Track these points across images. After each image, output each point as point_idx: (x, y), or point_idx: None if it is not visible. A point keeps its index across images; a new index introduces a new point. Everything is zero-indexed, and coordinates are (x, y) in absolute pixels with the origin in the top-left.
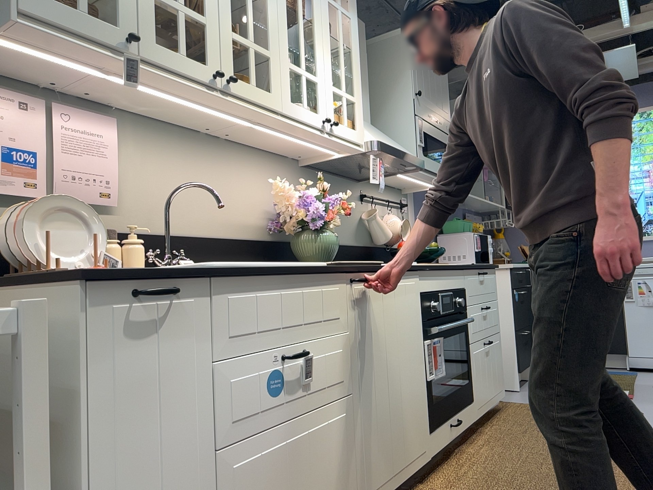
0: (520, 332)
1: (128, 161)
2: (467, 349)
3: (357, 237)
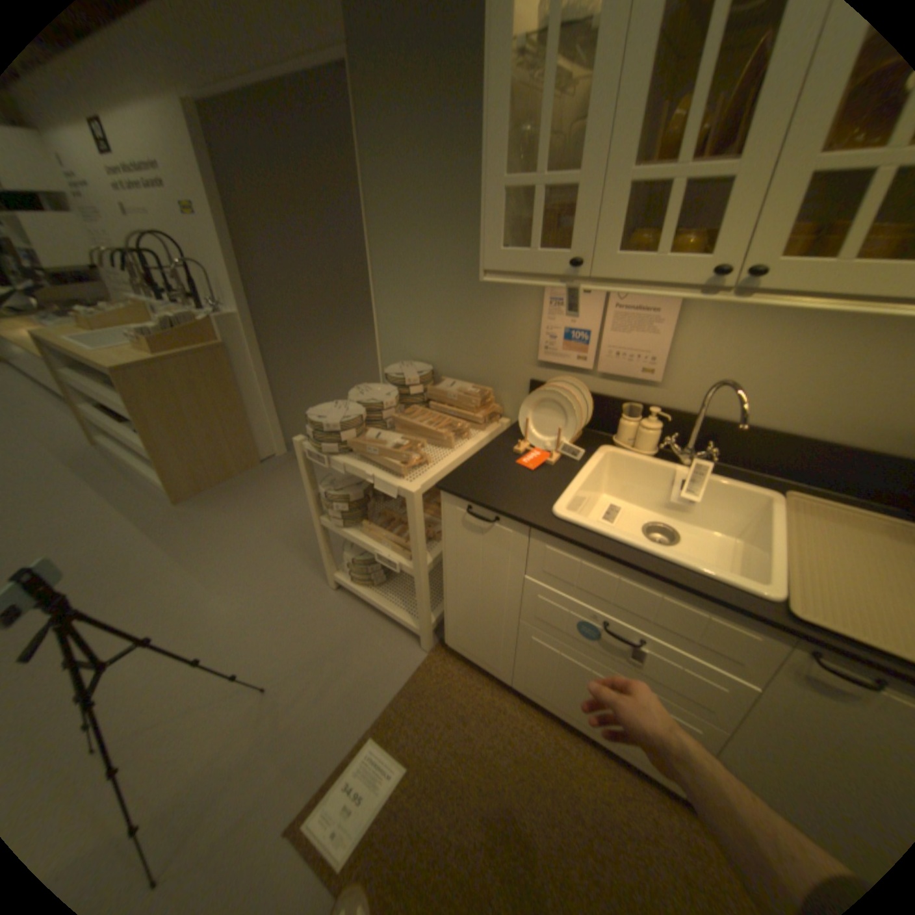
0: None
1: (697, 332)
2: None
3: None
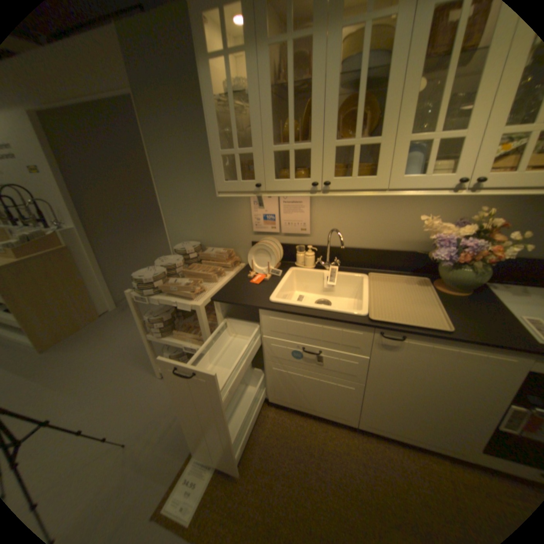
0: None
1: (319, 210)
2: None
3: None
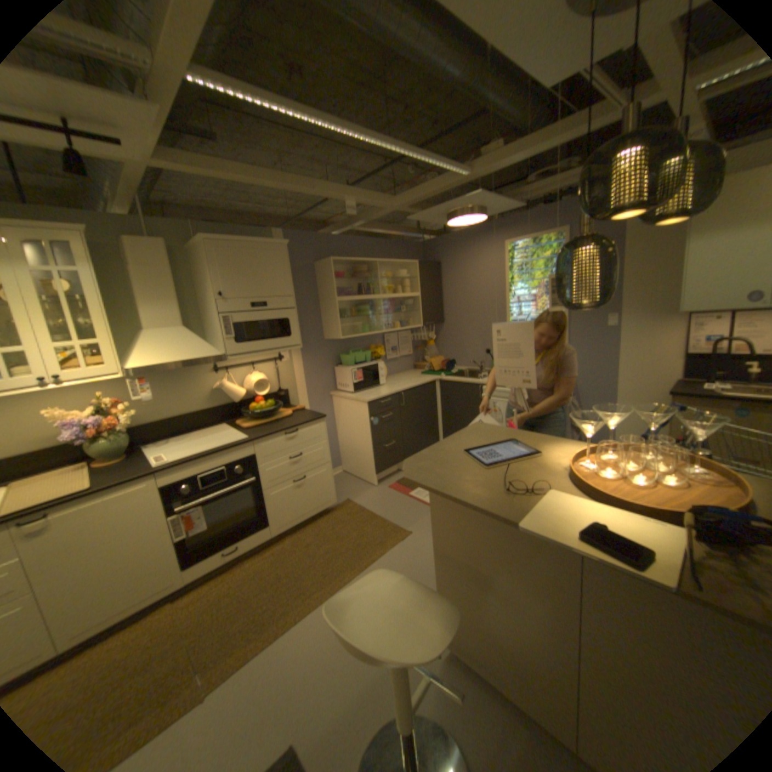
0: (378, 446)
1: None
2: (258, 495)
3: (210, 401)
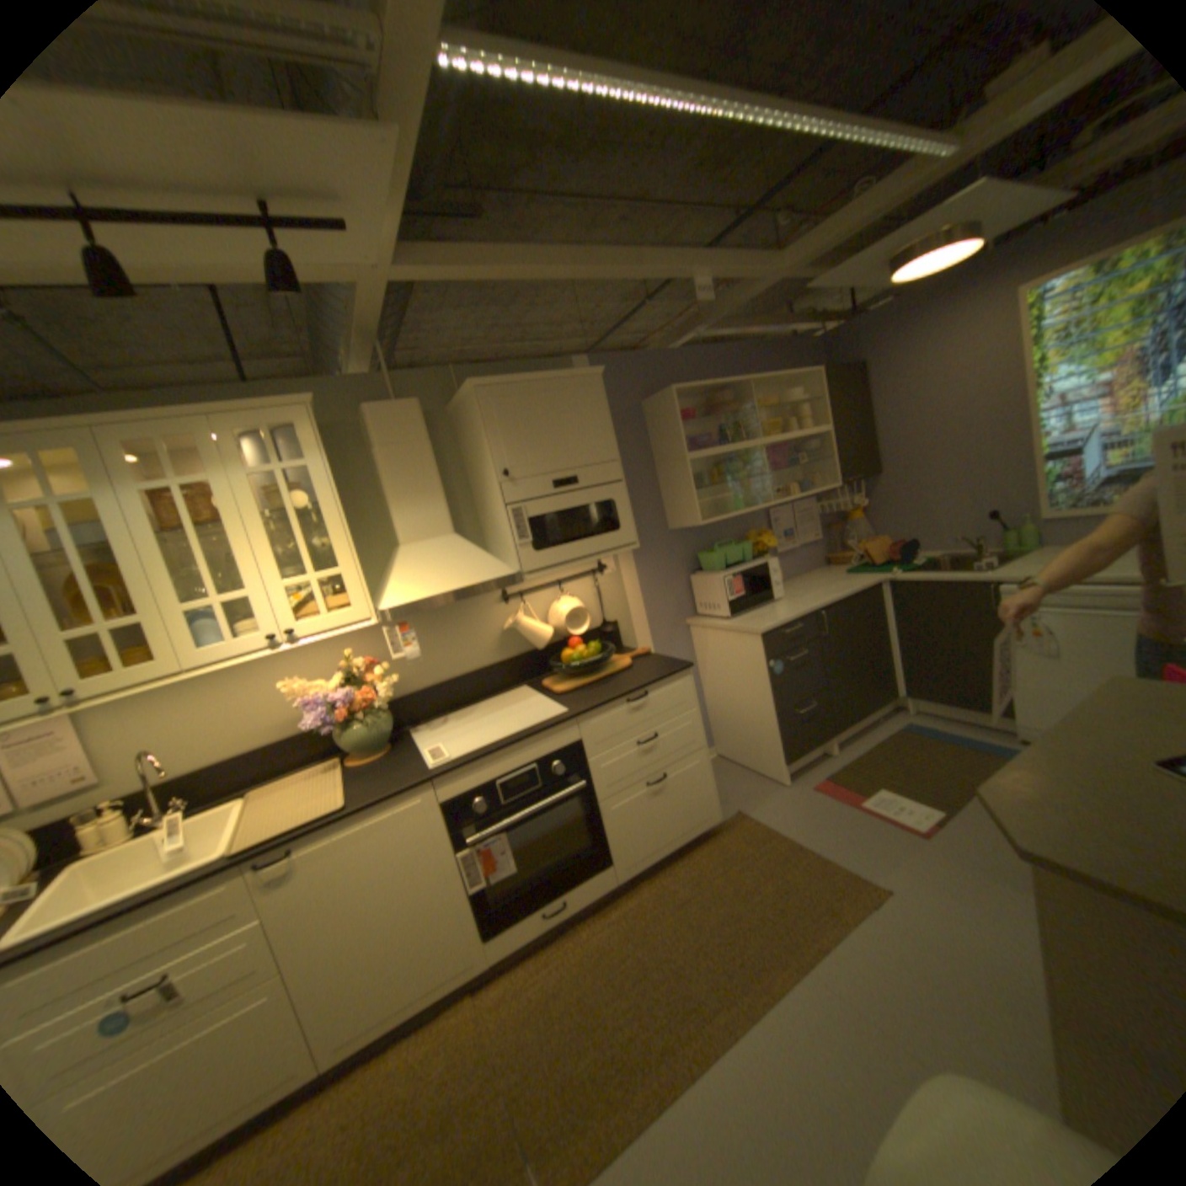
0: (787, 714)
1: (104, 732)
2: (591, 812)
3: (501, 651)
